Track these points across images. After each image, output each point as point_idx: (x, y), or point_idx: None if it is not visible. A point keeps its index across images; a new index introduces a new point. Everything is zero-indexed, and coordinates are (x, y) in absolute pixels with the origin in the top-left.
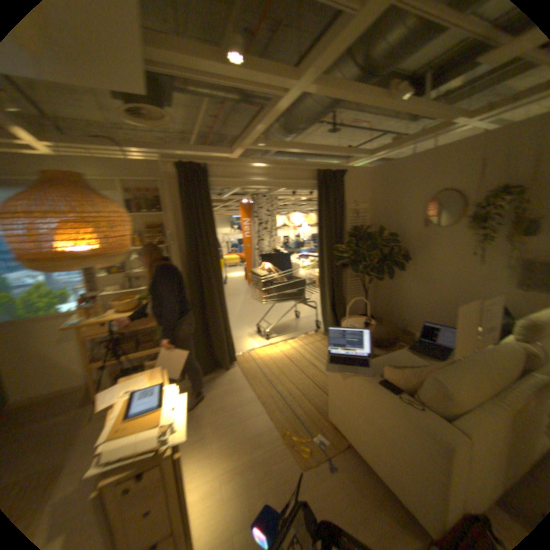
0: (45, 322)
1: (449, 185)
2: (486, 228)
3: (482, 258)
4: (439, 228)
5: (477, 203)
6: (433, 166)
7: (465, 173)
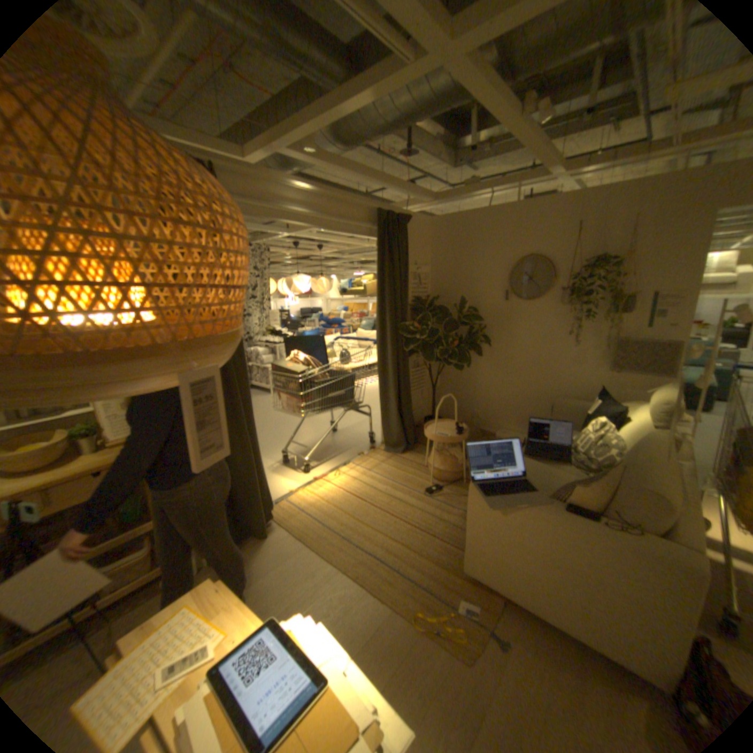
0: None
1: (534, 250)
2: (583, 303)
3: (576, 338)
4: (522, 302)
5: (571, 274)
6: (515, 225)
7: (552, 237)
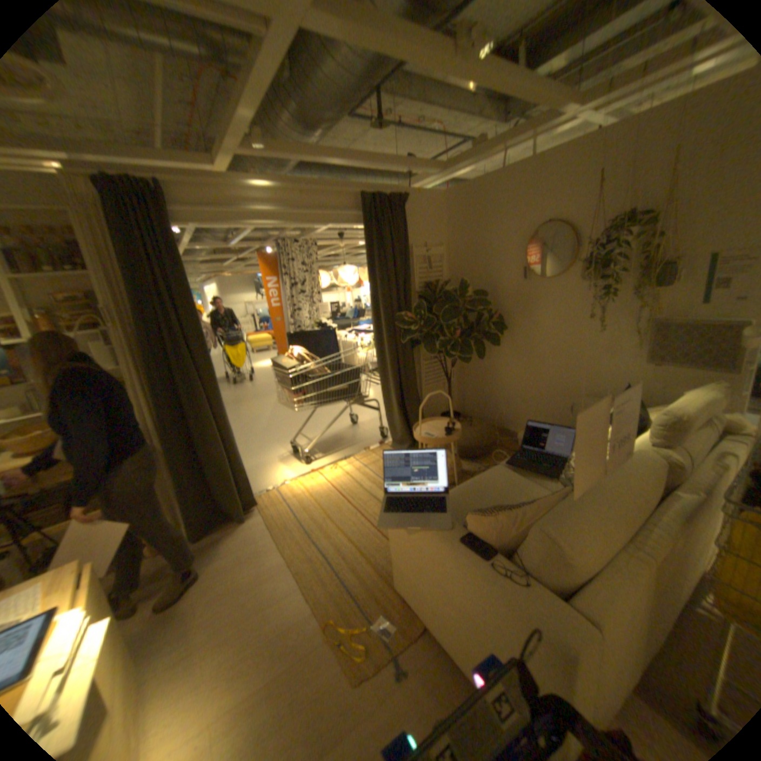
0: None
1: (555, 214)
2: (606, 277)
3: (601, 322)
4: (543, 280)
5: (593, 240)
6: (531, 186)
7: (575, 194)
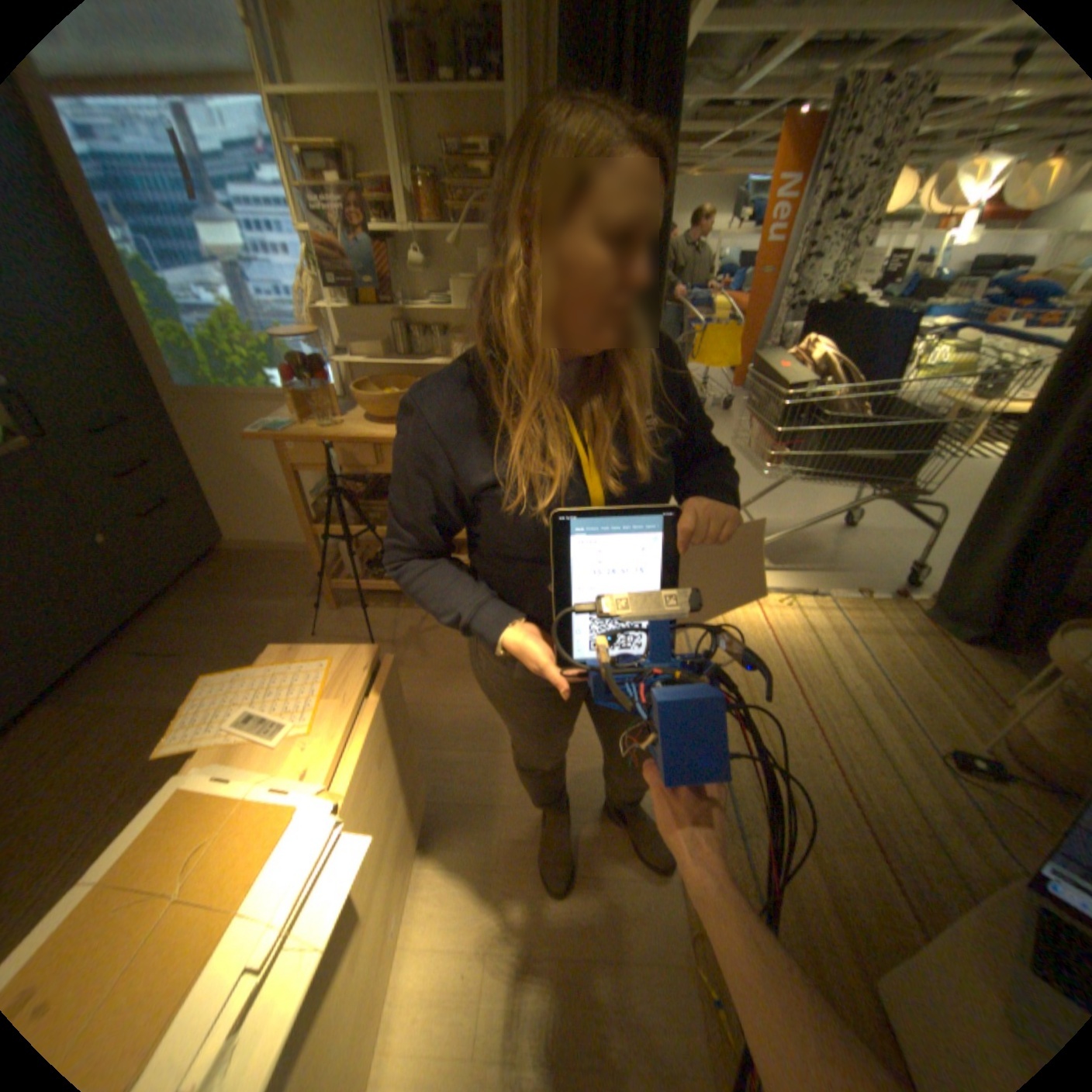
0: (246, 405)
1: None
2: None
3: None
4: None
5: None
6: None
7: None
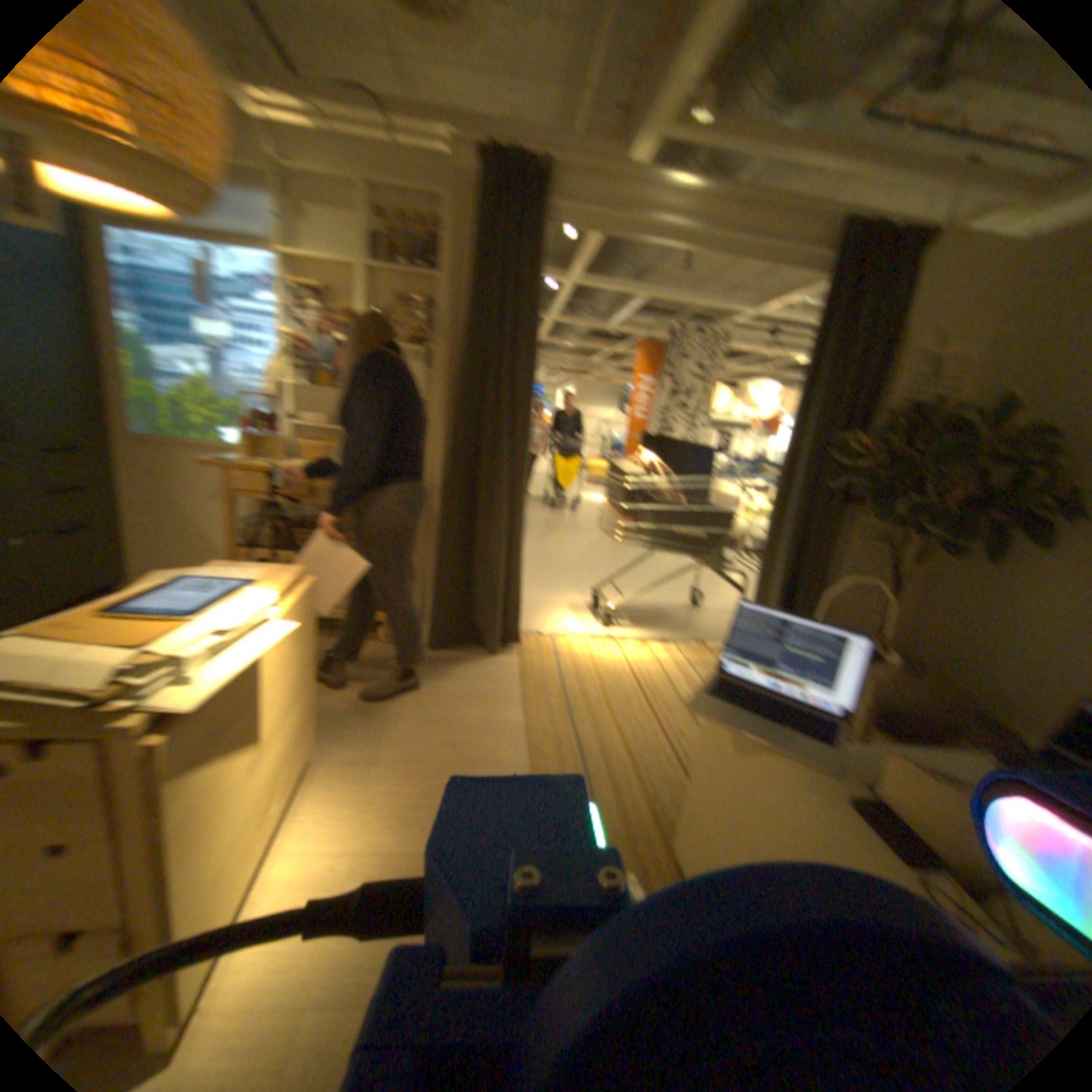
0: (199, 451)
1: None
2: None
3: None
4: None
5: None
6: None
7: None
